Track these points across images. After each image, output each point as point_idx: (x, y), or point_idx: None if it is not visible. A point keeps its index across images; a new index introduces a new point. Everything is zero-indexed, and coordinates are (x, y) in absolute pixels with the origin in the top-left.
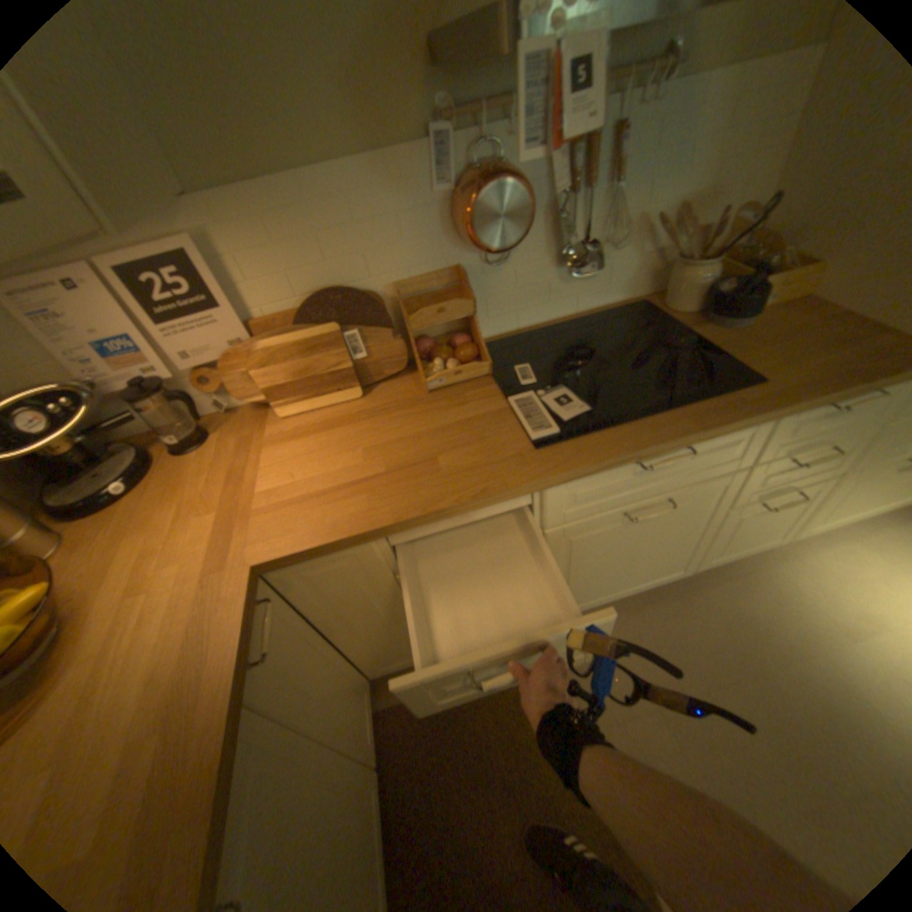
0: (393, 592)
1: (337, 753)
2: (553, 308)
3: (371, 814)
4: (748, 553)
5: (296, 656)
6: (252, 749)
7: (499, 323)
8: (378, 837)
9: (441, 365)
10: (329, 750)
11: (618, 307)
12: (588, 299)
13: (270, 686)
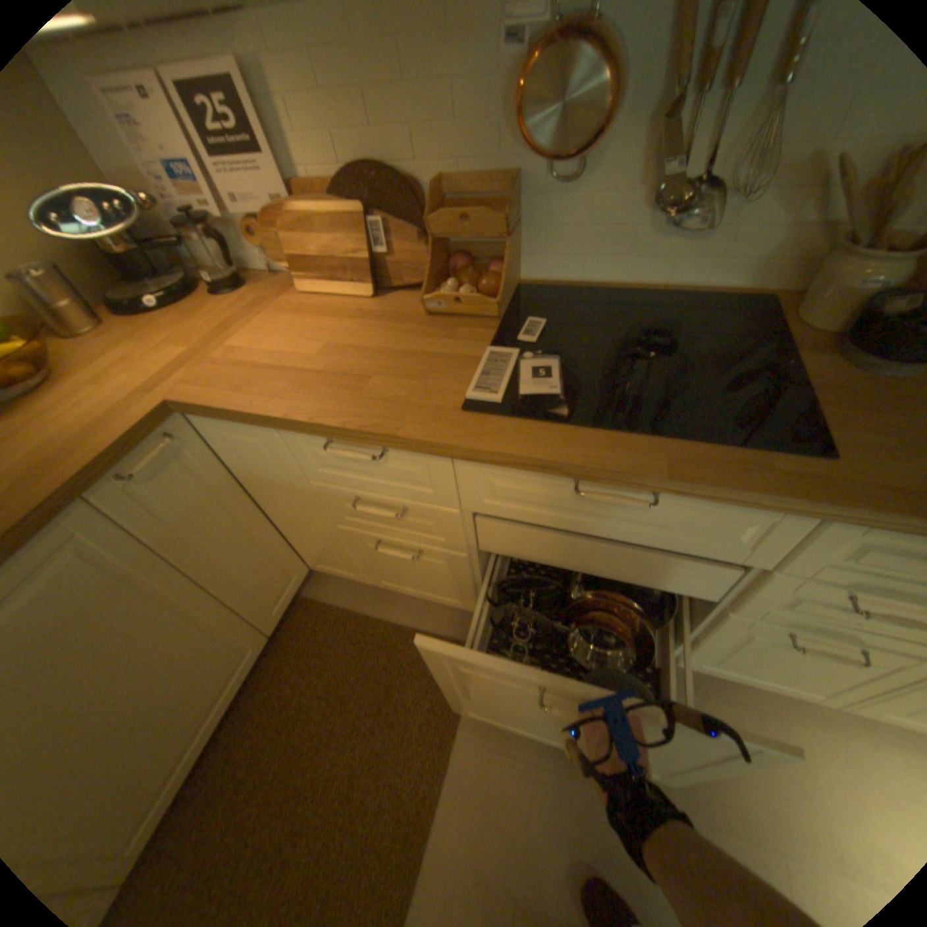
0: (310, 495)
1: (214, 599)
2: (635, 266)
3: (236, 665)
4: (763, 686)
5: (199, 501)
6: (80, 539)
7: (557, 265)
8: (235, 685)
9: (452, 287)
10: (203, 591)
11: (732, 294)
12: (689, 268)
13: (143, 506)
